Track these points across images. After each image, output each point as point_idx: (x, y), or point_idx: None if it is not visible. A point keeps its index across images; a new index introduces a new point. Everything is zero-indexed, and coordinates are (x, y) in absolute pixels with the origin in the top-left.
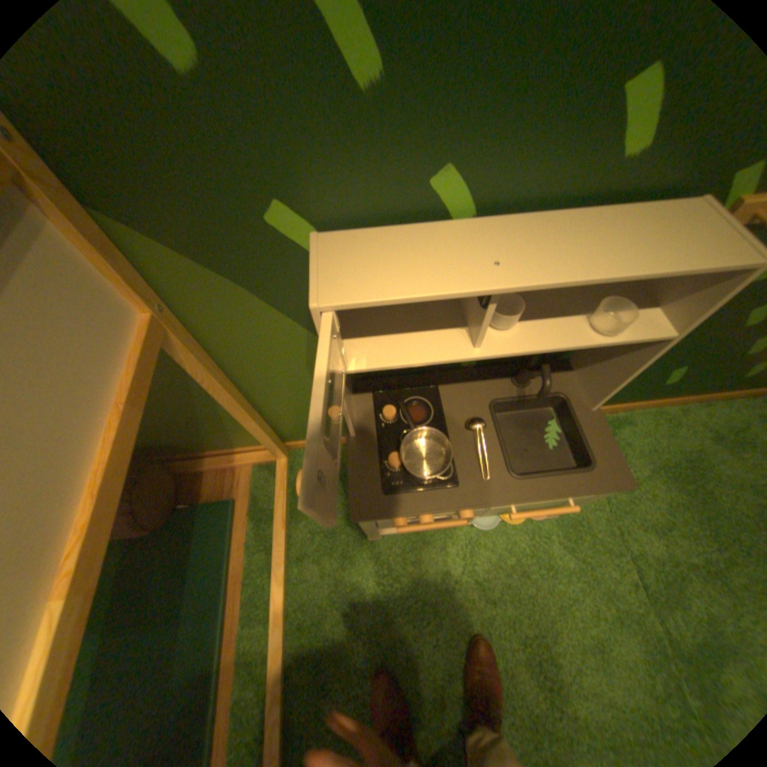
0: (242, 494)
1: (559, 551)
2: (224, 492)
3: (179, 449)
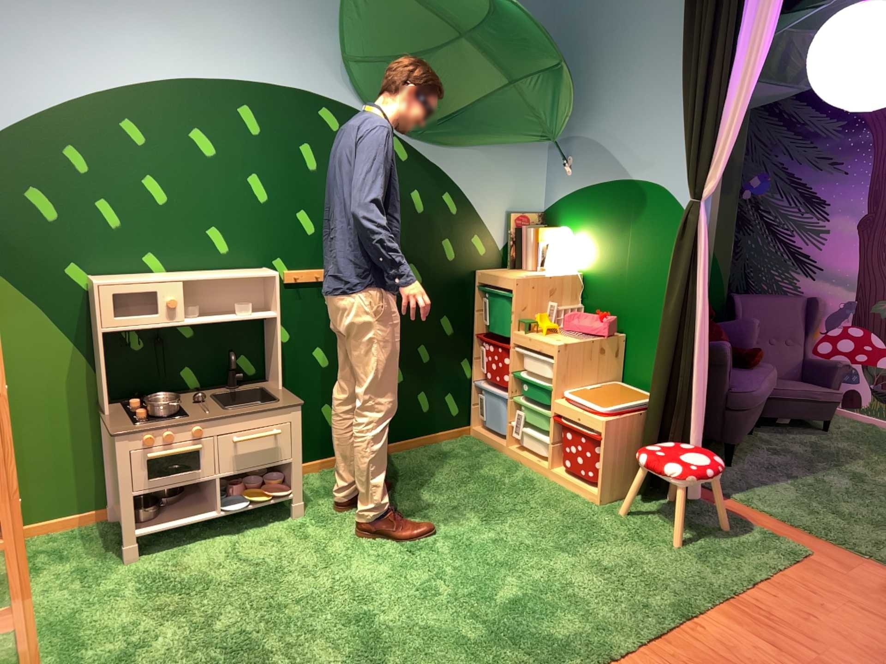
0: None
1: (312, 530)
2: None
3: None
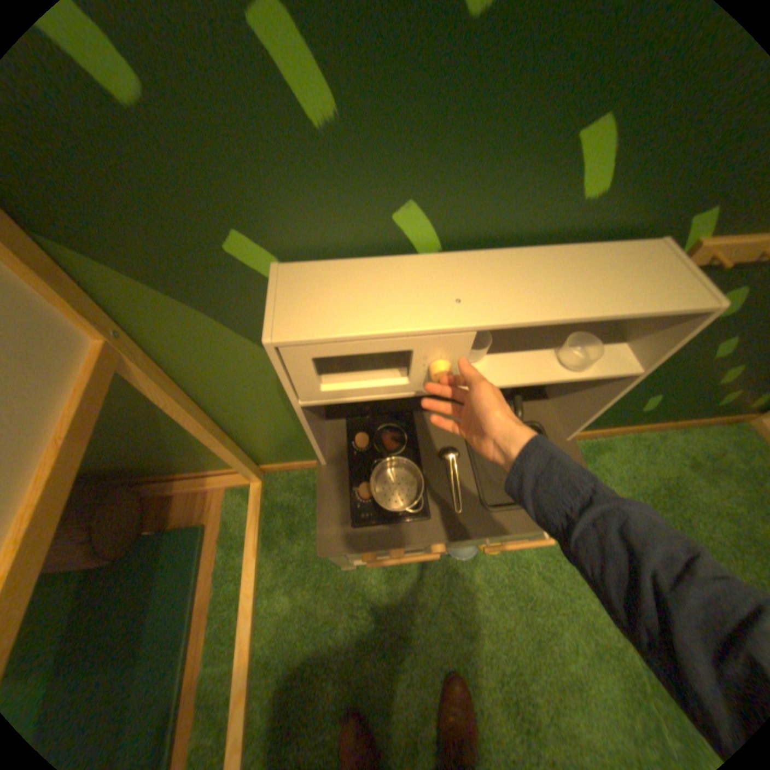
0: (213, 520)
1: (538, 582)
2: (194, 518)
3: (148, 472)
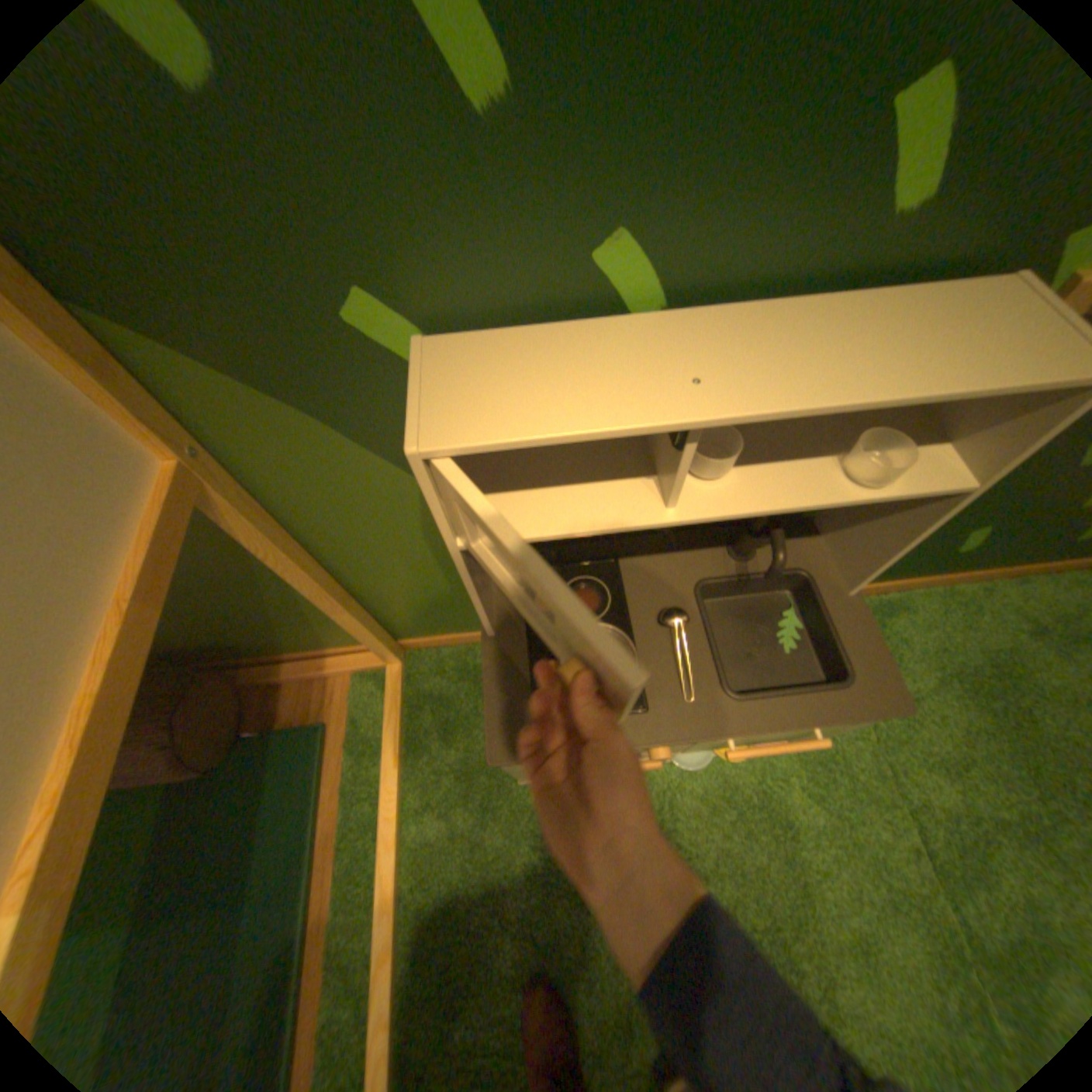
0: (337, 716)
1: (801, 801)
2: (310, 713)
3: (245, 651)
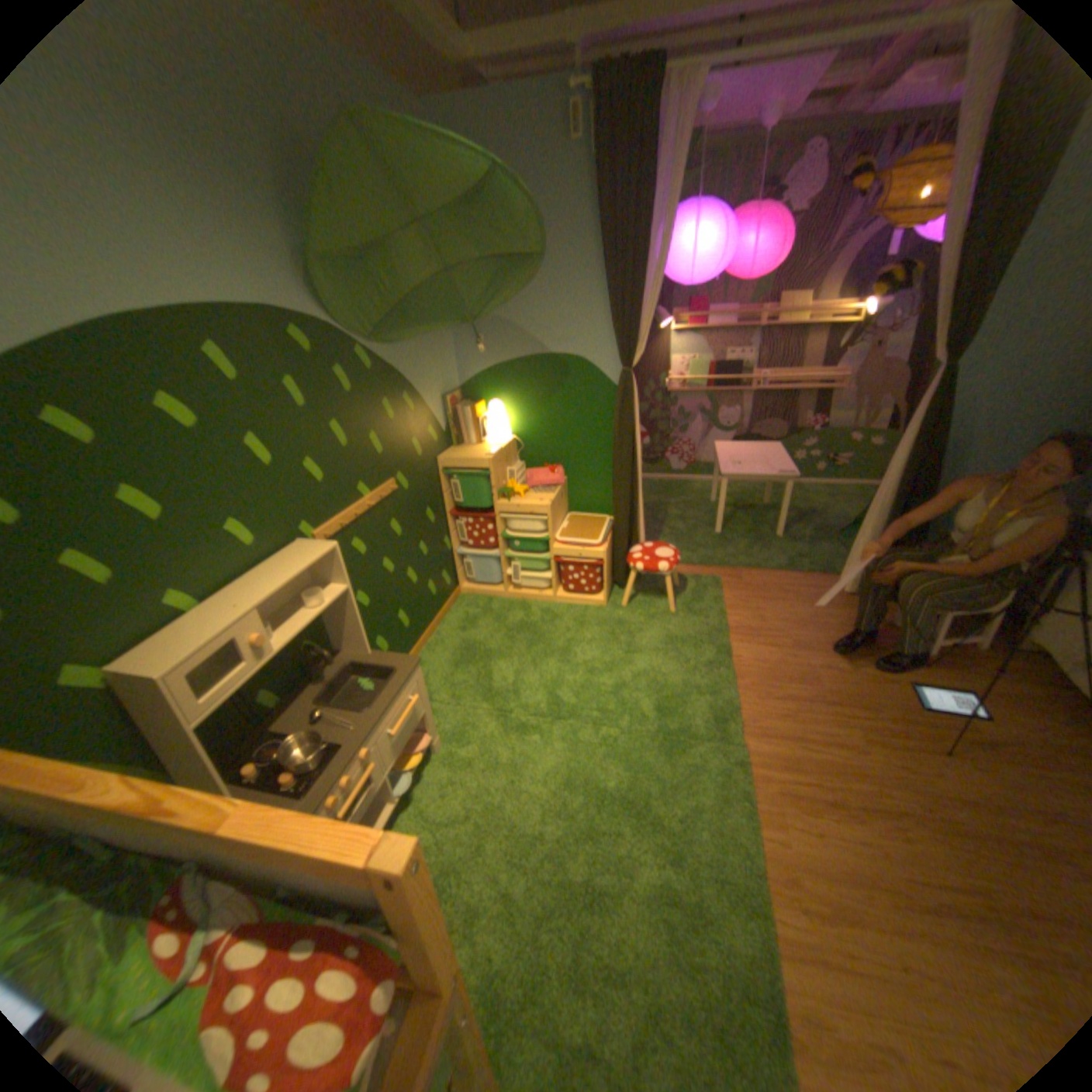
0: None
1: (461, 753)
2: None
3: None
